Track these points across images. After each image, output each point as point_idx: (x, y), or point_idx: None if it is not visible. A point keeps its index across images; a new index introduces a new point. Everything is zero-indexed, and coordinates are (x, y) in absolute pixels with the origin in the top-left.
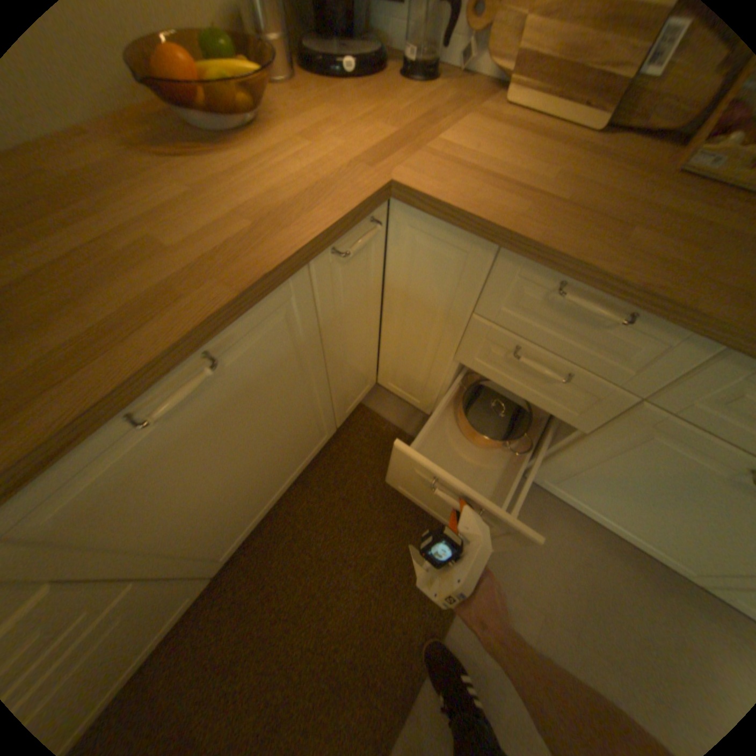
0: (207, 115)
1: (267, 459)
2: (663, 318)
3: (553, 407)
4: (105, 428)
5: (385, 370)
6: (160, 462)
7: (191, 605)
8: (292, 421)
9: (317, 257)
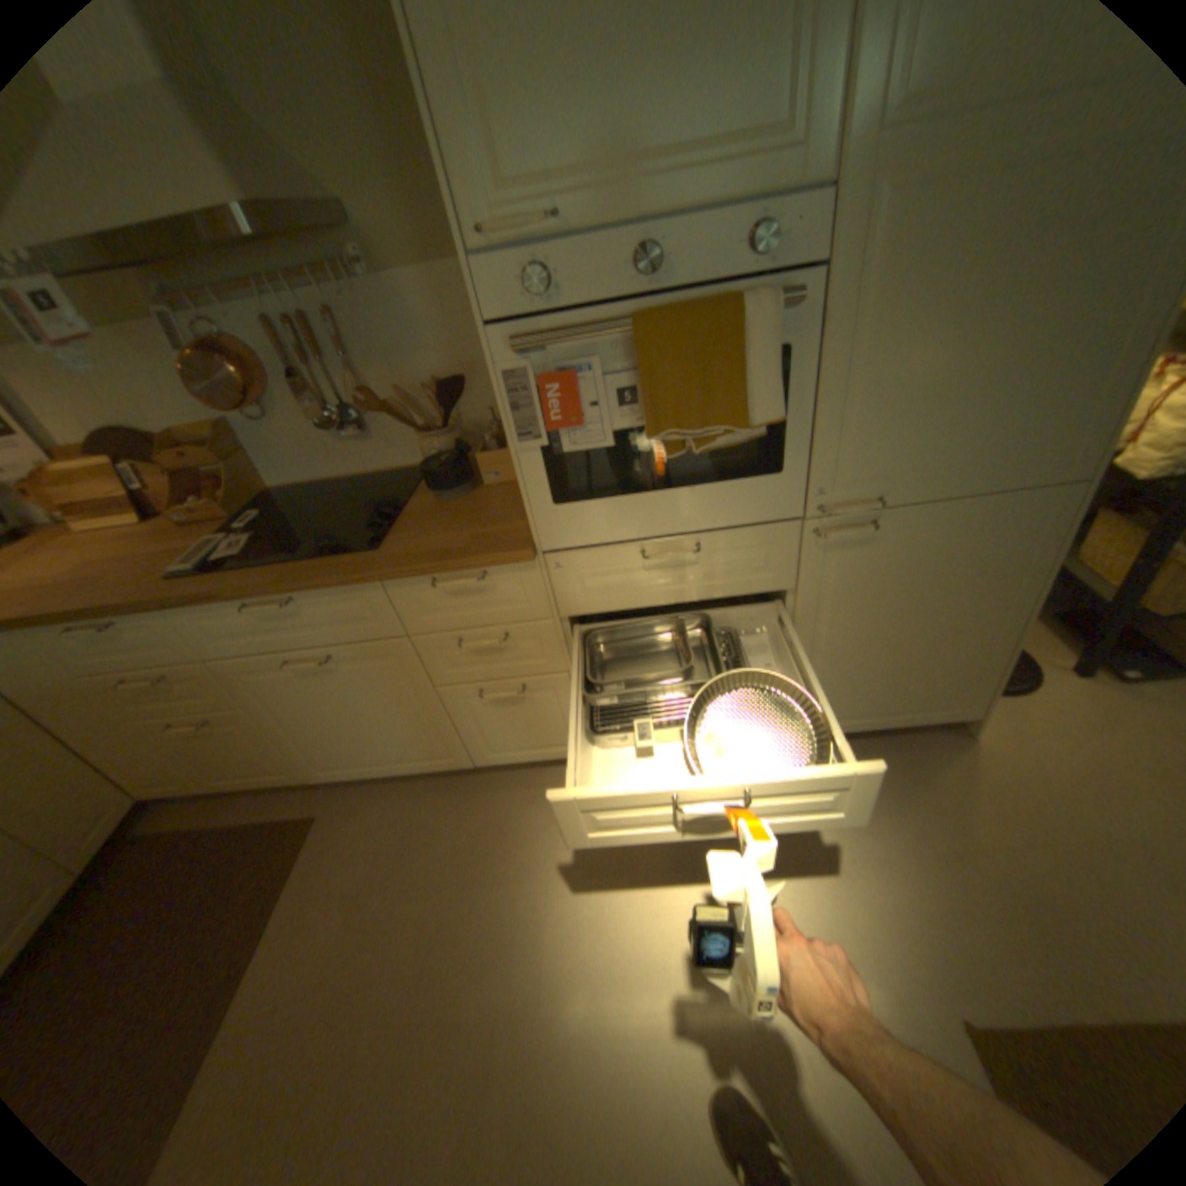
0: None
1: None
2: (111, 618)
3: (201, 707)
4: None
5: (119, 779)
6: None
7: None
8: None
9: None
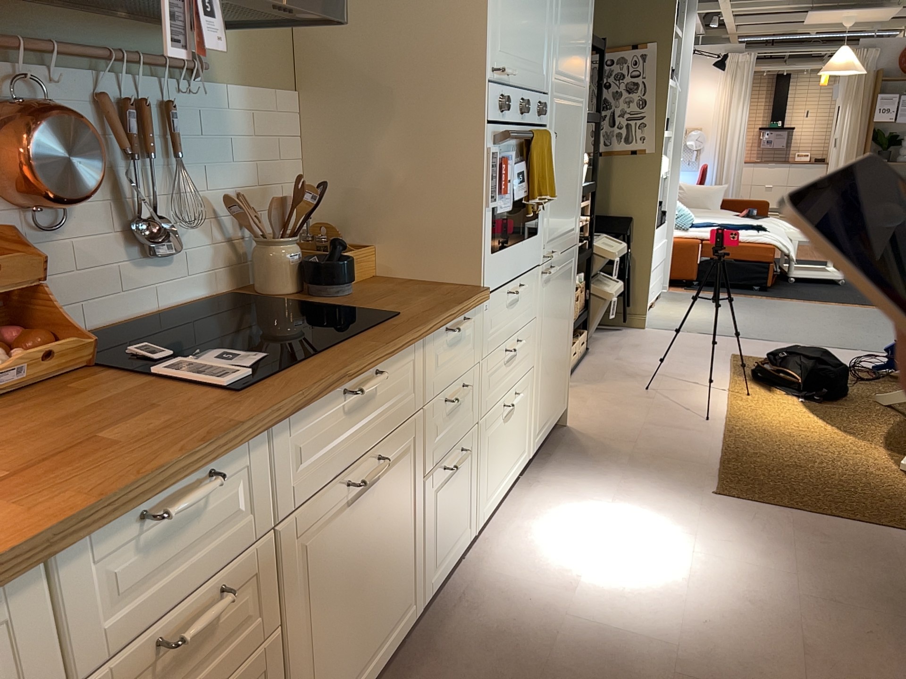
0: None
1: None
2: (224, 457)
3: (232, 657)
4: None
5: None
6: None
7: None
8: None
9: None
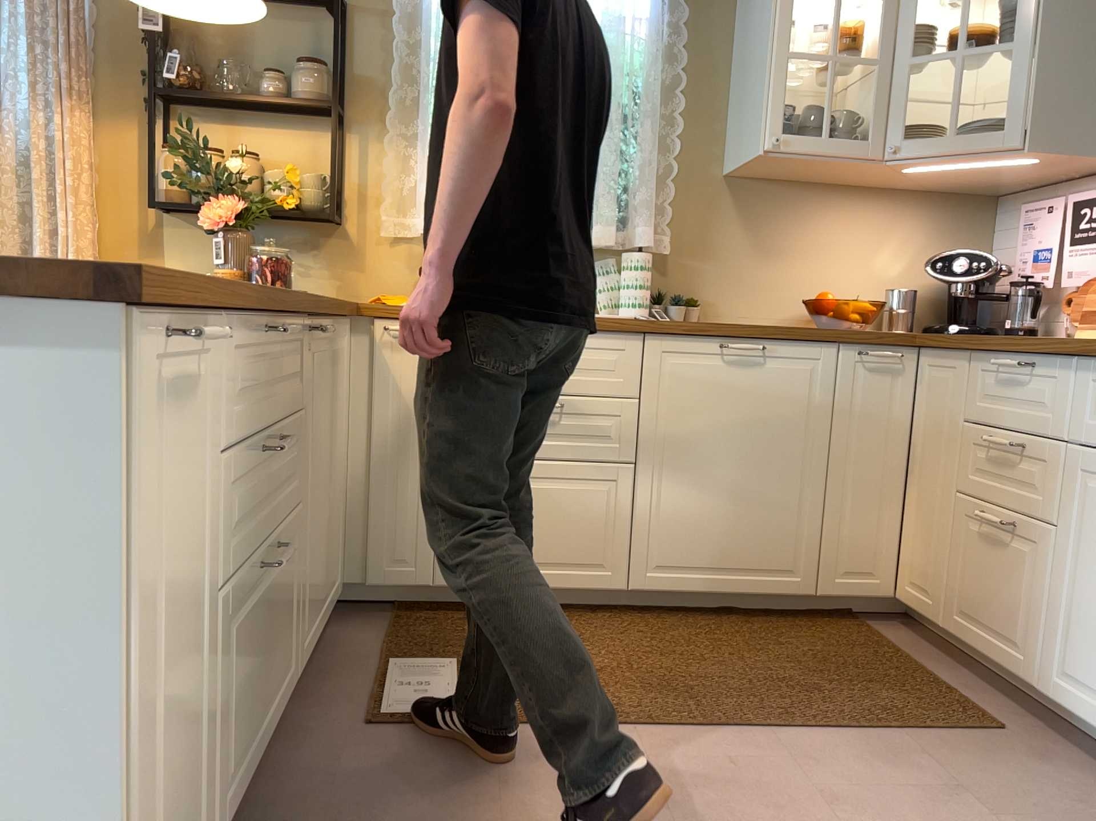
0: (831, 319)
1: (744, 491)
2: (1037, 356)
3: (1025, 504)
4: (715, 340)
5: (905, 561)
6: (711, 385)
7: (604, 590)
8: (779, 476)
9: (844, 341)
